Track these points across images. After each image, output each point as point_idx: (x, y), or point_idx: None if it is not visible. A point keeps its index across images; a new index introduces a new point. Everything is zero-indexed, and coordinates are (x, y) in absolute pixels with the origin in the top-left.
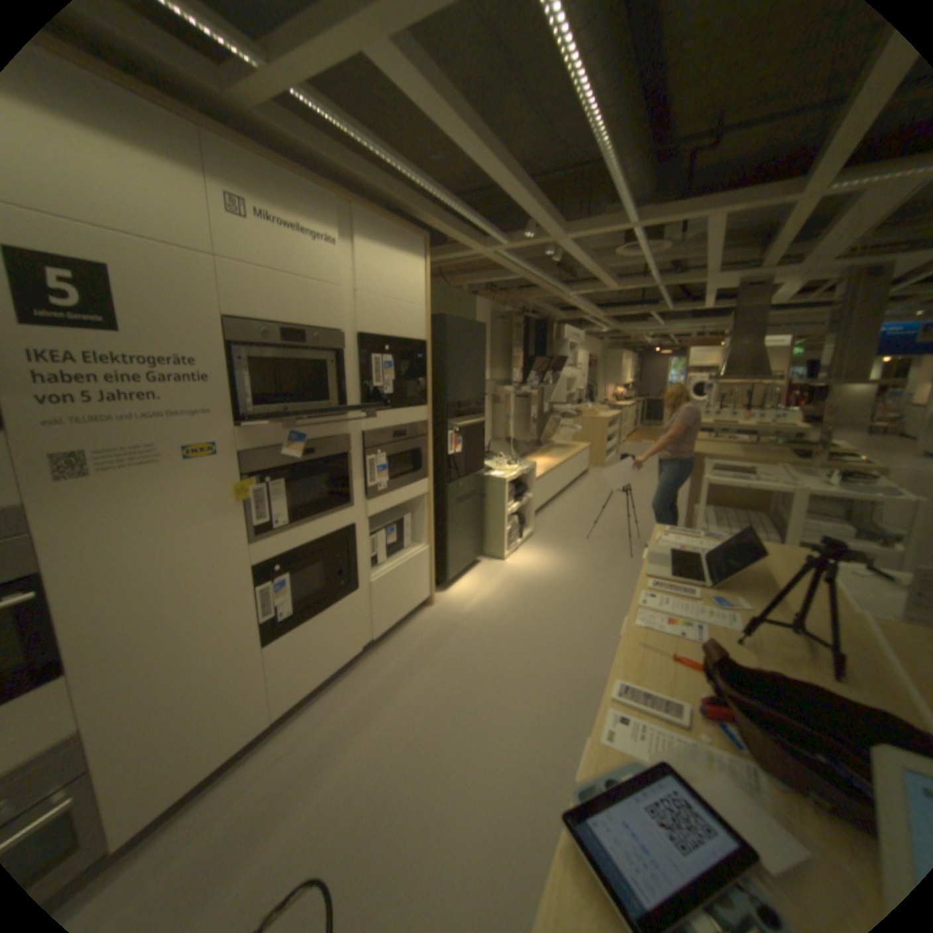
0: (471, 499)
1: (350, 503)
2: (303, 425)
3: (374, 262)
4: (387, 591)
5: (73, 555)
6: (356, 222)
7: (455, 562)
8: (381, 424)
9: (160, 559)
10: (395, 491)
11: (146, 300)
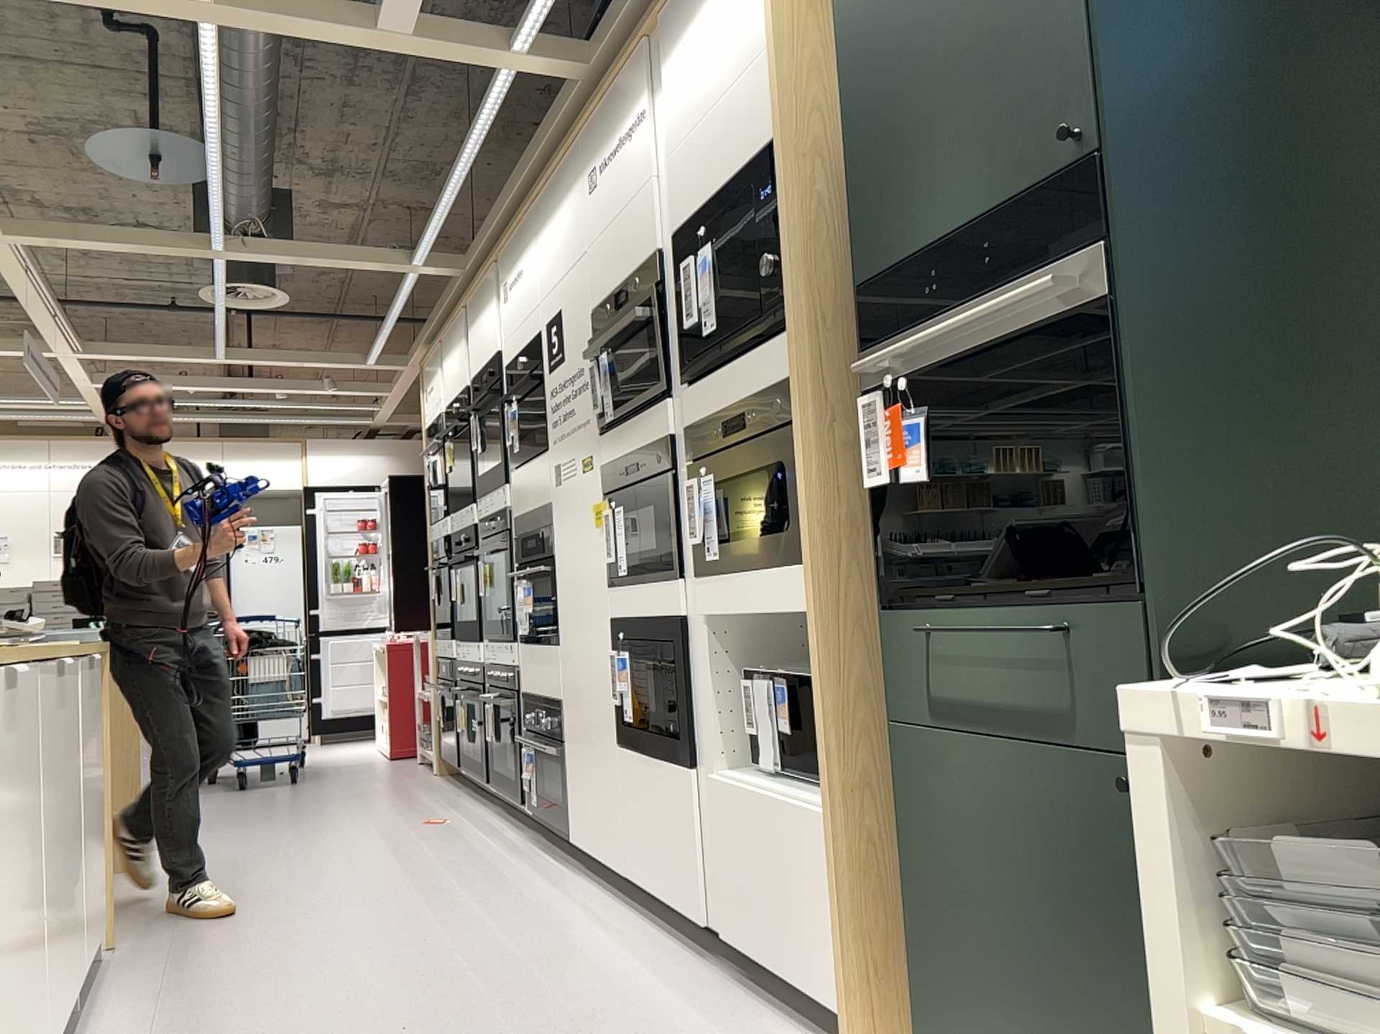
0: (1070, 769)
1: (677, 572)
2: (633, 425)
3: (685, 71)
4: (740, 844)
5: (558, 548)
6: (662, 40)
7: (967, 1033)
8: (709, 405)
9: (577, 573)
10: (742, 575)
11: (569, 324)
